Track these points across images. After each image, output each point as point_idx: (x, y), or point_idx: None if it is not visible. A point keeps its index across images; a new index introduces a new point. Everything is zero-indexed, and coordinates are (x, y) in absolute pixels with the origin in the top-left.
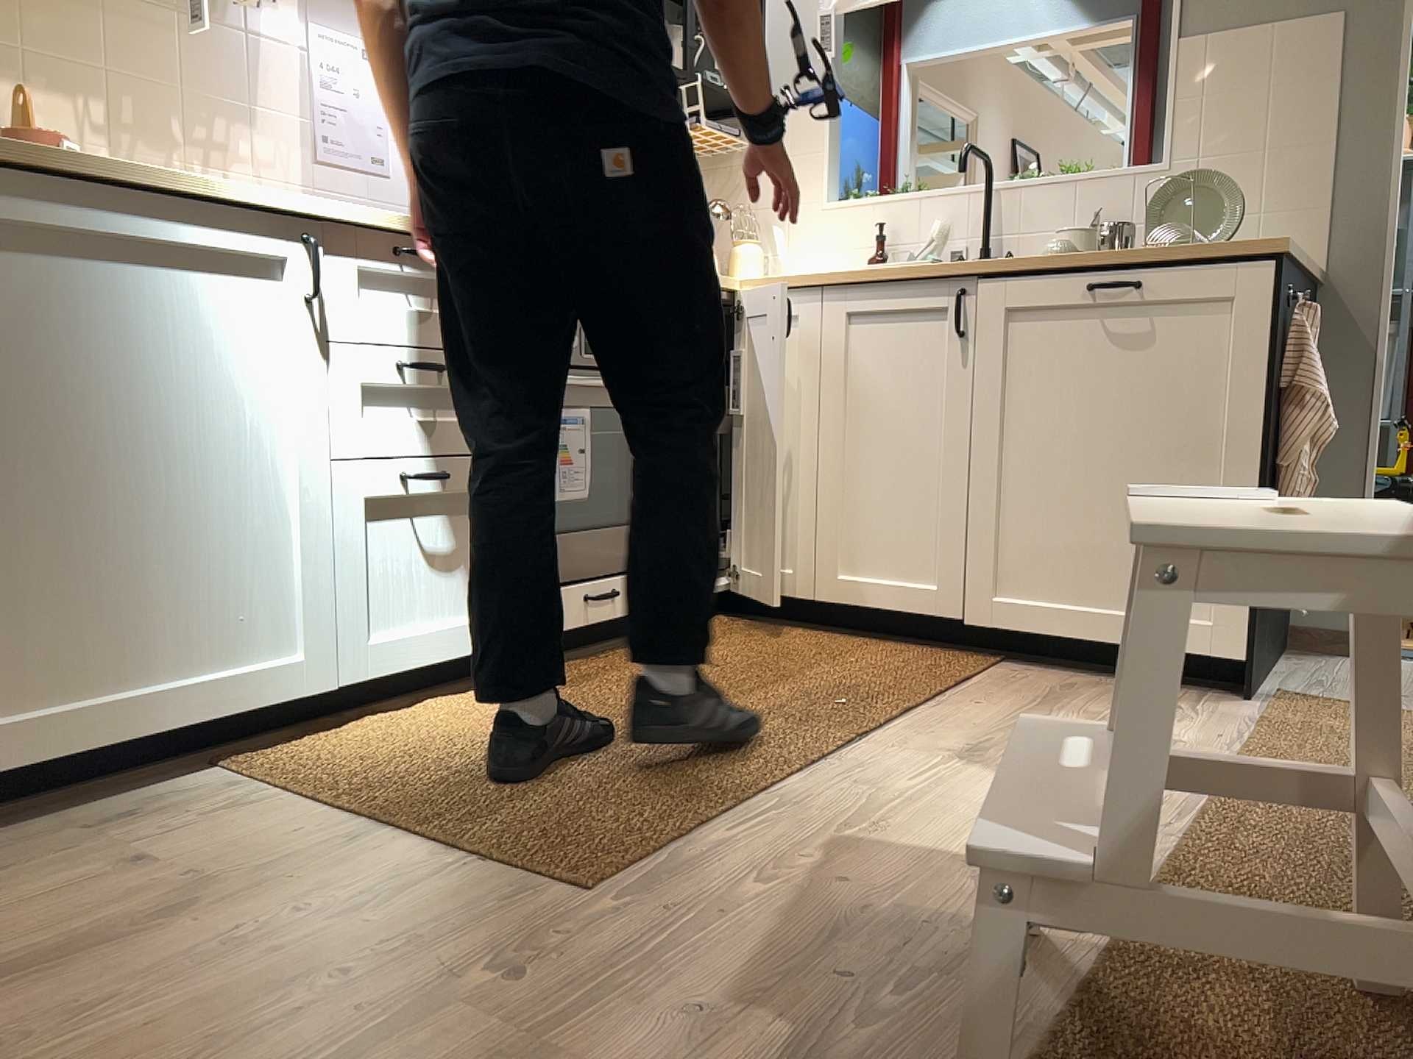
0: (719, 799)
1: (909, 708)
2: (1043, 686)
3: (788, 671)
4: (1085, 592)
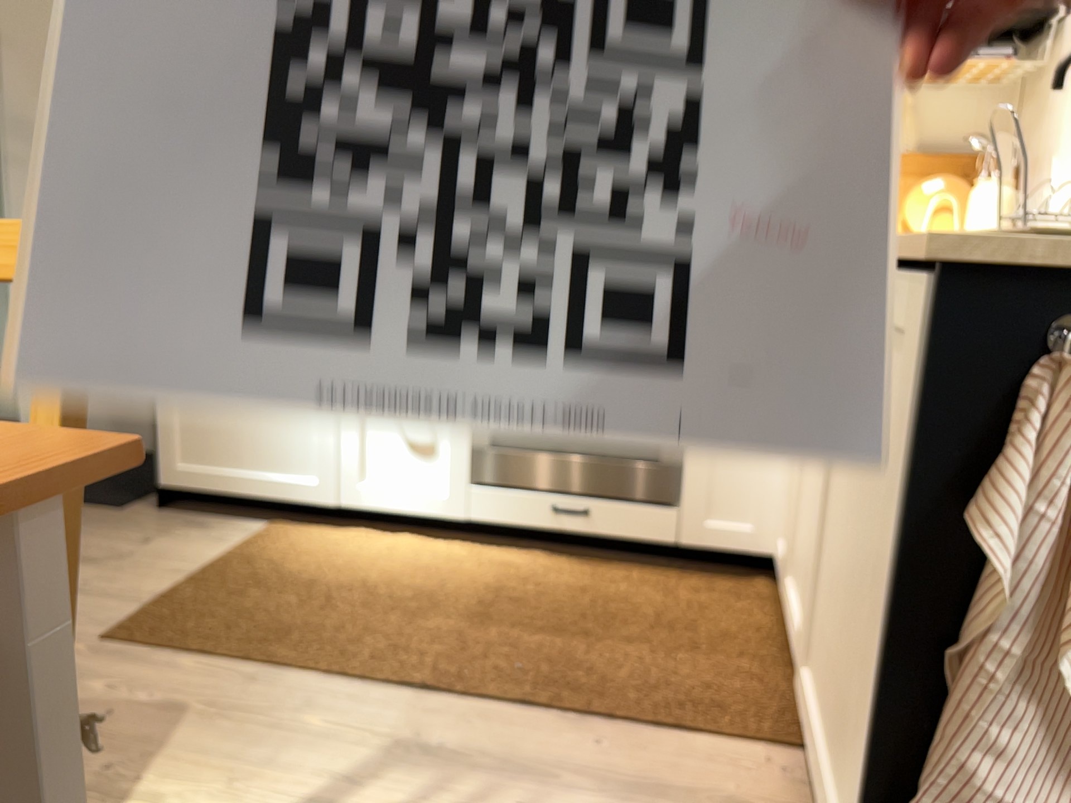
0: (248, 656)
1: (532, 709)
2: (710, 795)
3: (601, 636)
4: (834, 724)
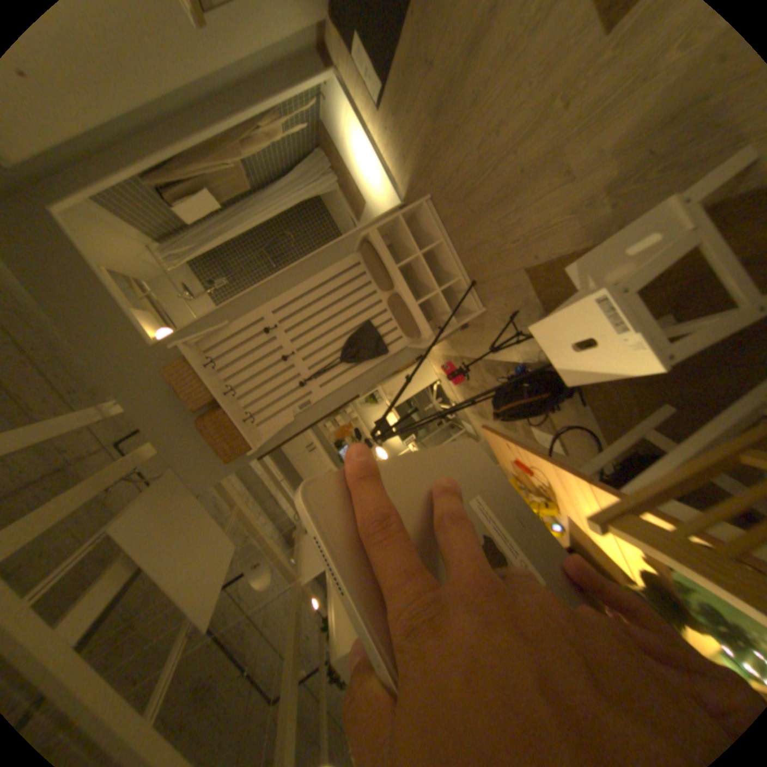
0: None
1: None
2: None
3: None
4: None
